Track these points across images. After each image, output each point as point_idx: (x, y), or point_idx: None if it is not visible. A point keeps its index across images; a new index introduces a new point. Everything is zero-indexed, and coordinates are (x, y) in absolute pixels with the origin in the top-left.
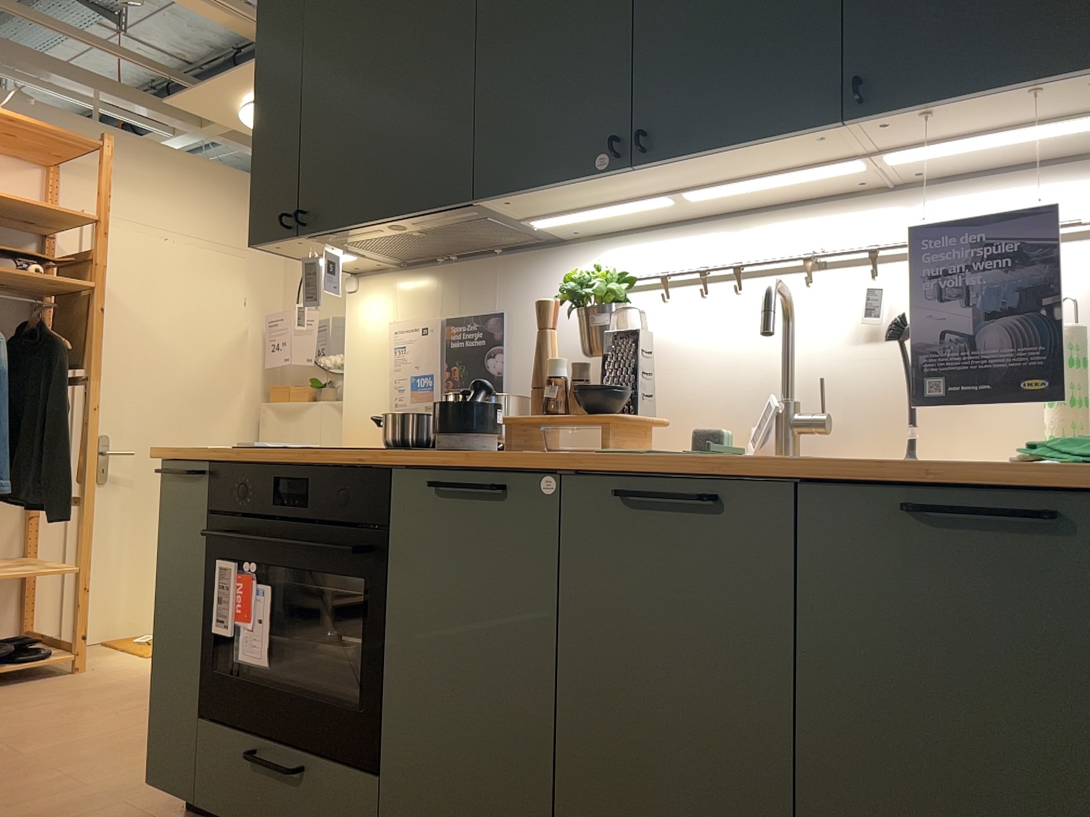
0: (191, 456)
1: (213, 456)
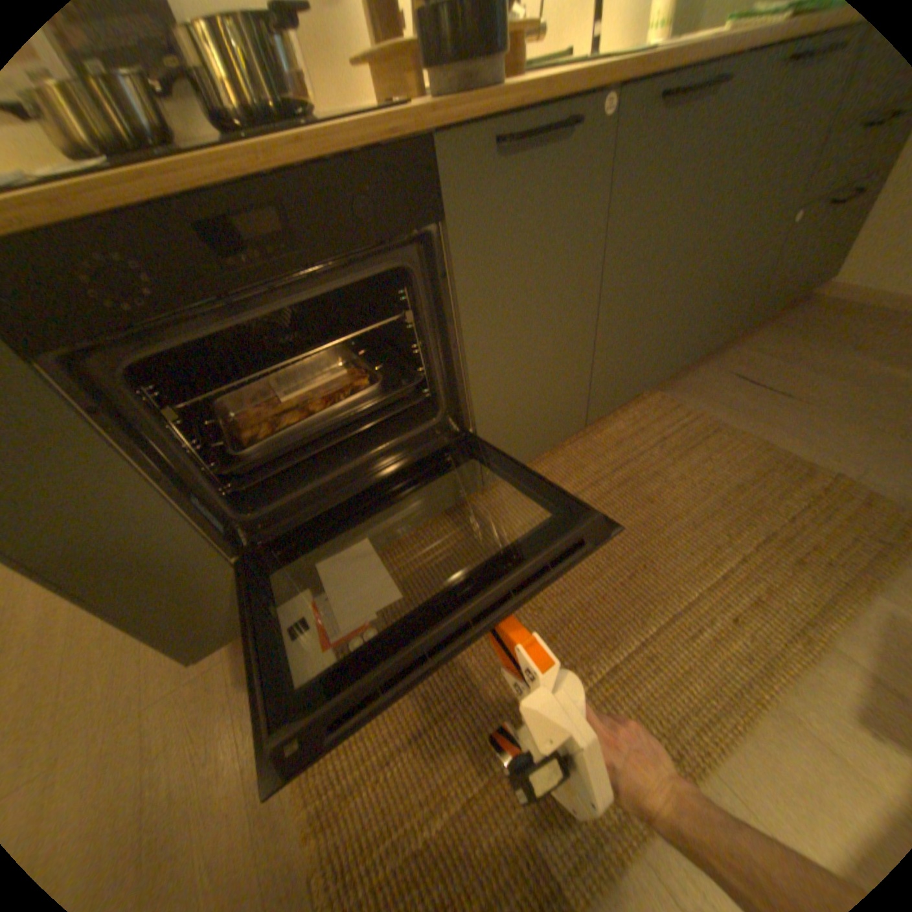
0: None
1: None
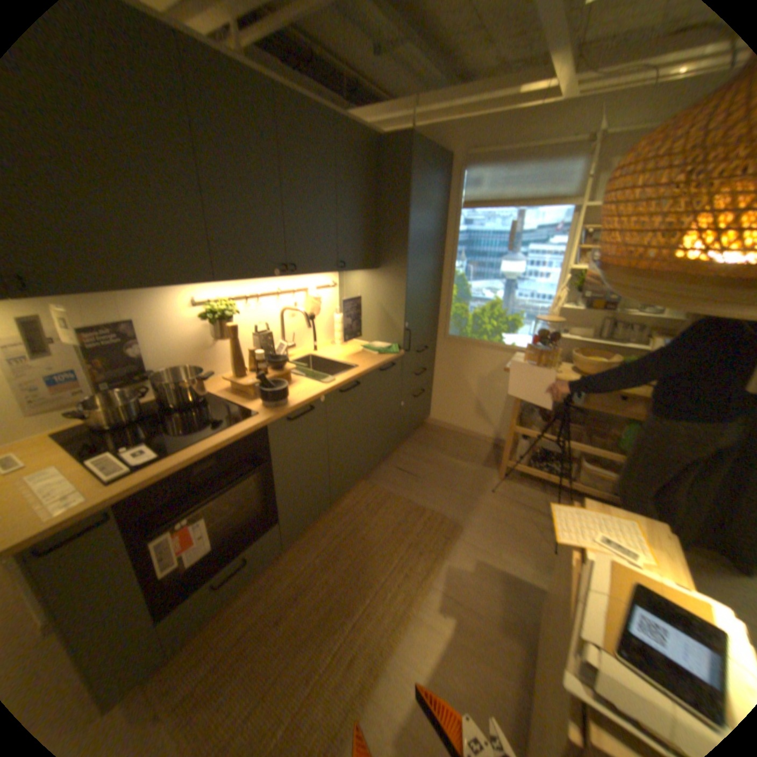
0: (87, 514)
1: (108, 500)
